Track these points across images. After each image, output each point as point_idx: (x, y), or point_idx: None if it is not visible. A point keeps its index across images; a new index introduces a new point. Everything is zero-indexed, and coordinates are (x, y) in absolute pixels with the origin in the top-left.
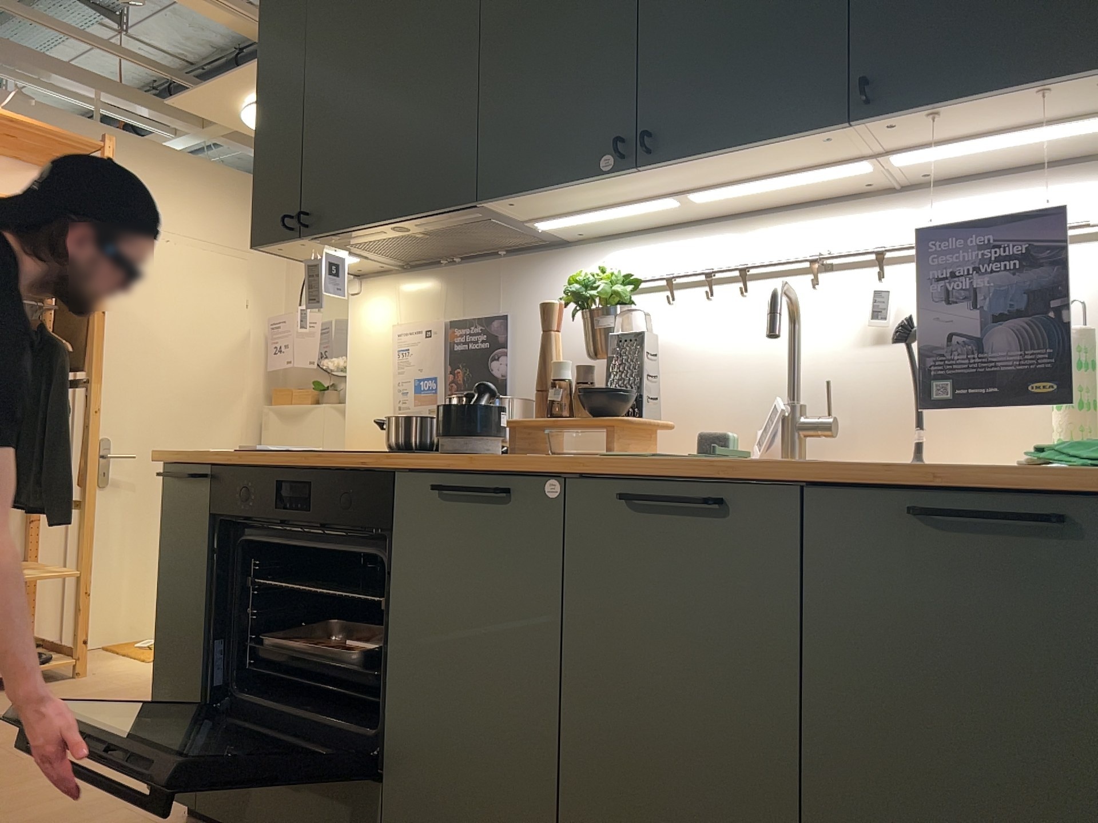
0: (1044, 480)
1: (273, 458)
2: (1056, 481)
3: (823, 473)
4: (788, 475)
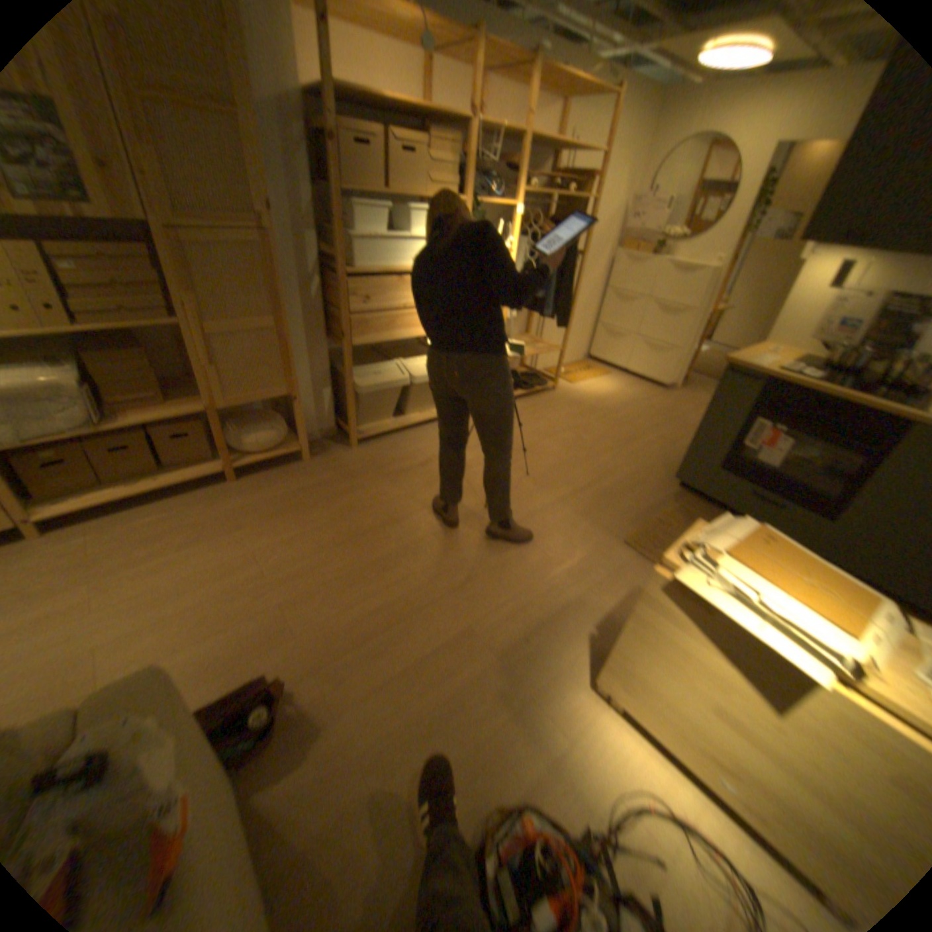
0: None
1: (816, 385)
2: None
3: None
4: None
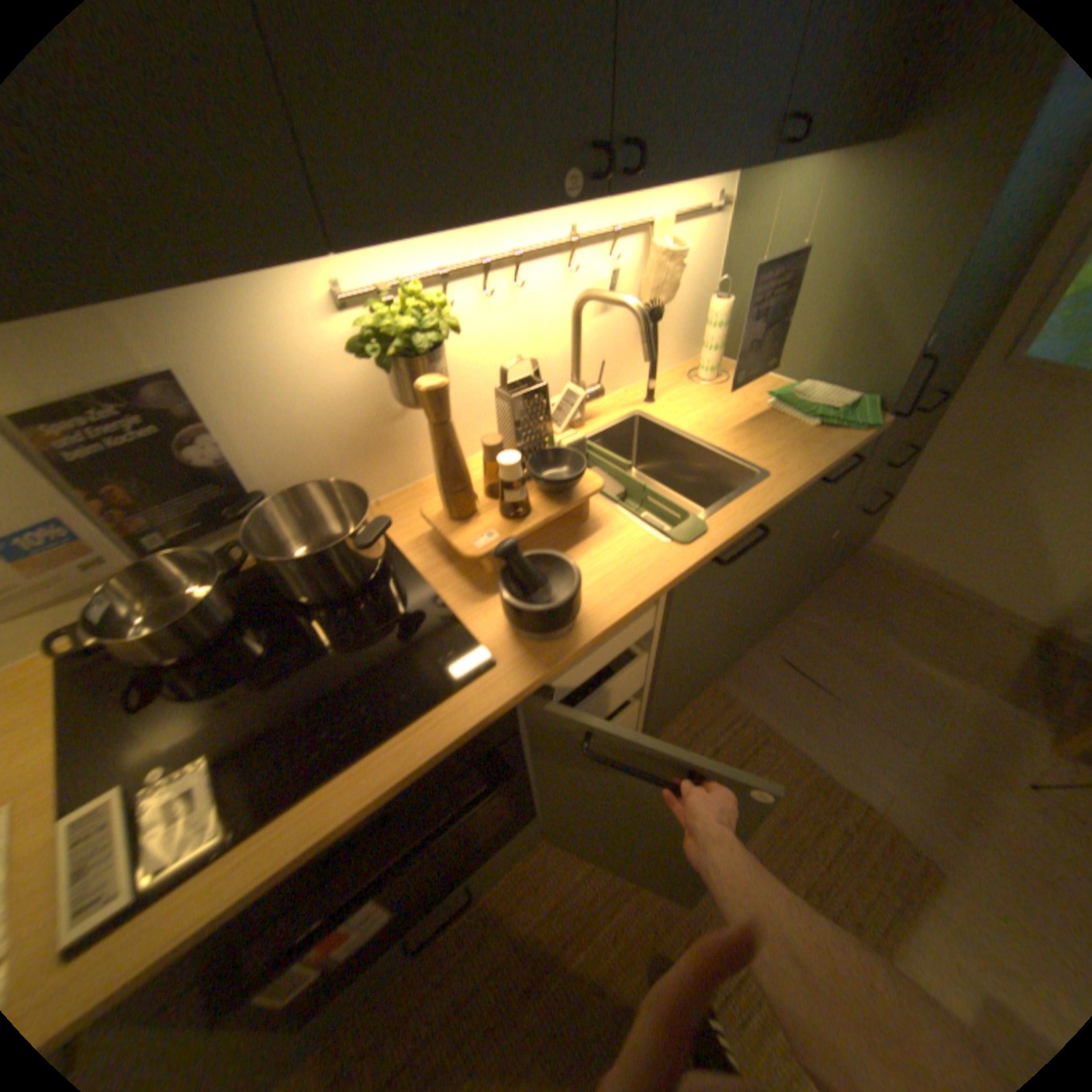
0: (864, 445)
1: (262, 860)
2: (855, 440)
3: (809, 485)
4: (794, 495)
